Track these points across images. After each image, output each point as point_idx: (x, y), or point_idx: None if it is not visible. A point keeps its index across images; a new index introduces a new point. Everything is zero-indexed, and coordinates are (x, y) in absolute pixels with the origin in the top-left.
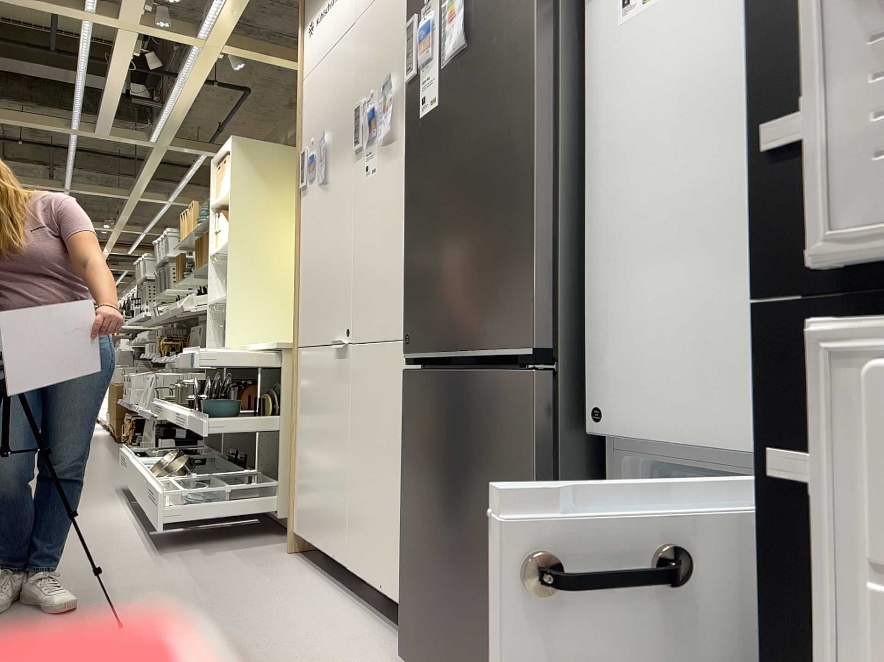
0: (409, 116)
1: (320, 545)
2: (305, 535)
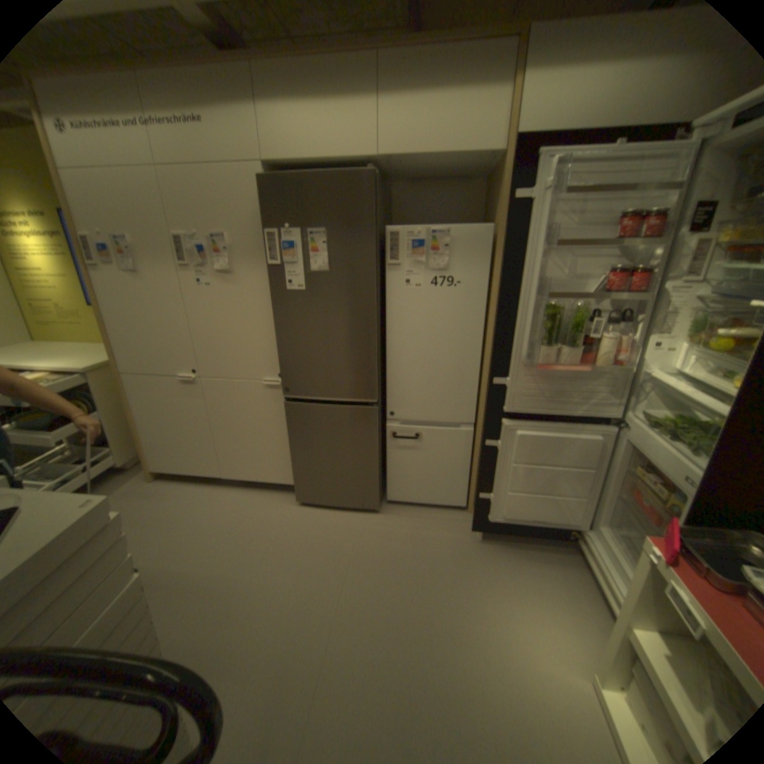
0: (275, 283)
1: (187, 473)
2: (166, 471)
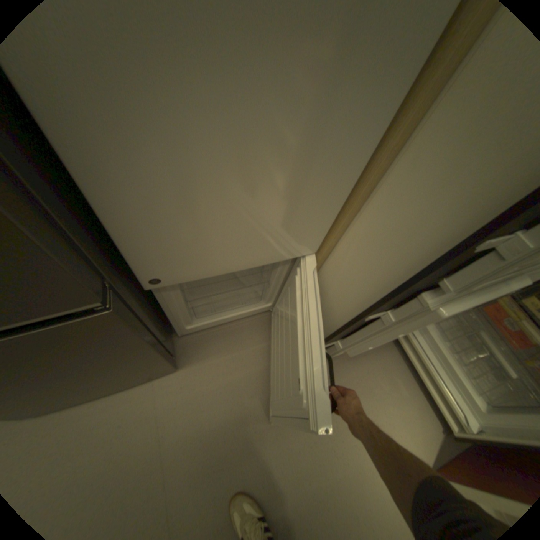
0: None
1: None
2: None
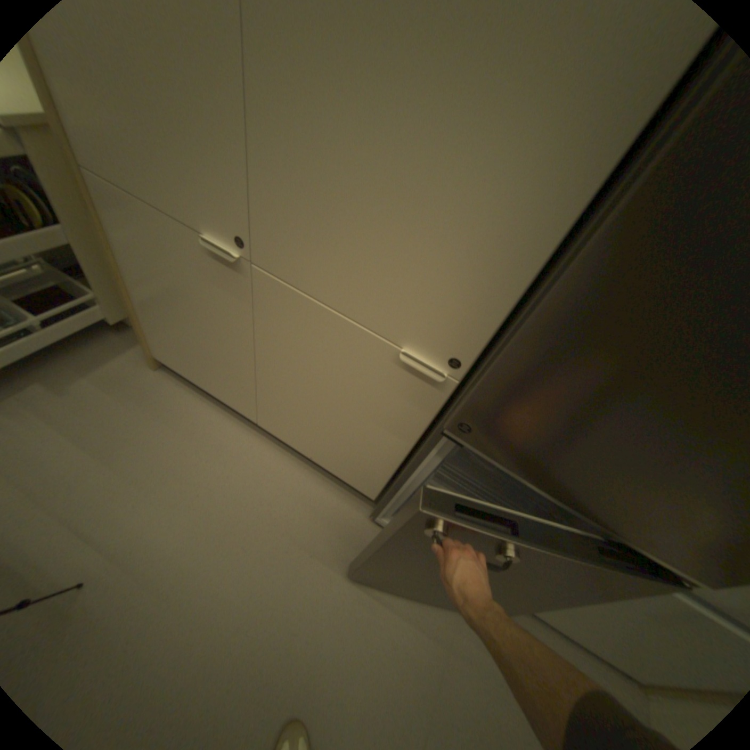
0: None
1: (208, 389)
2: (177, 369)
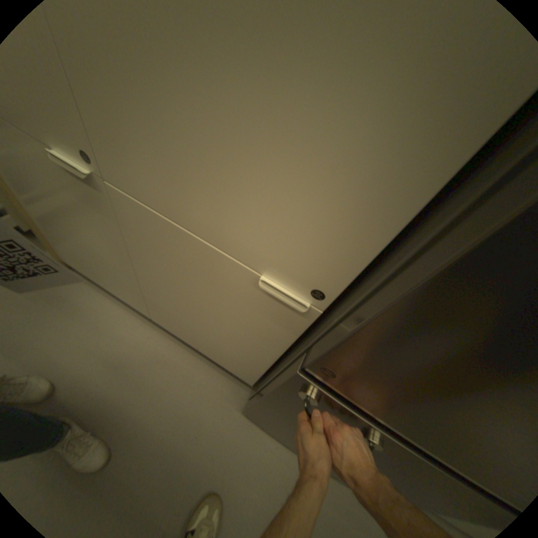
0: None
1: (107, 289)
2: (81, 271)
